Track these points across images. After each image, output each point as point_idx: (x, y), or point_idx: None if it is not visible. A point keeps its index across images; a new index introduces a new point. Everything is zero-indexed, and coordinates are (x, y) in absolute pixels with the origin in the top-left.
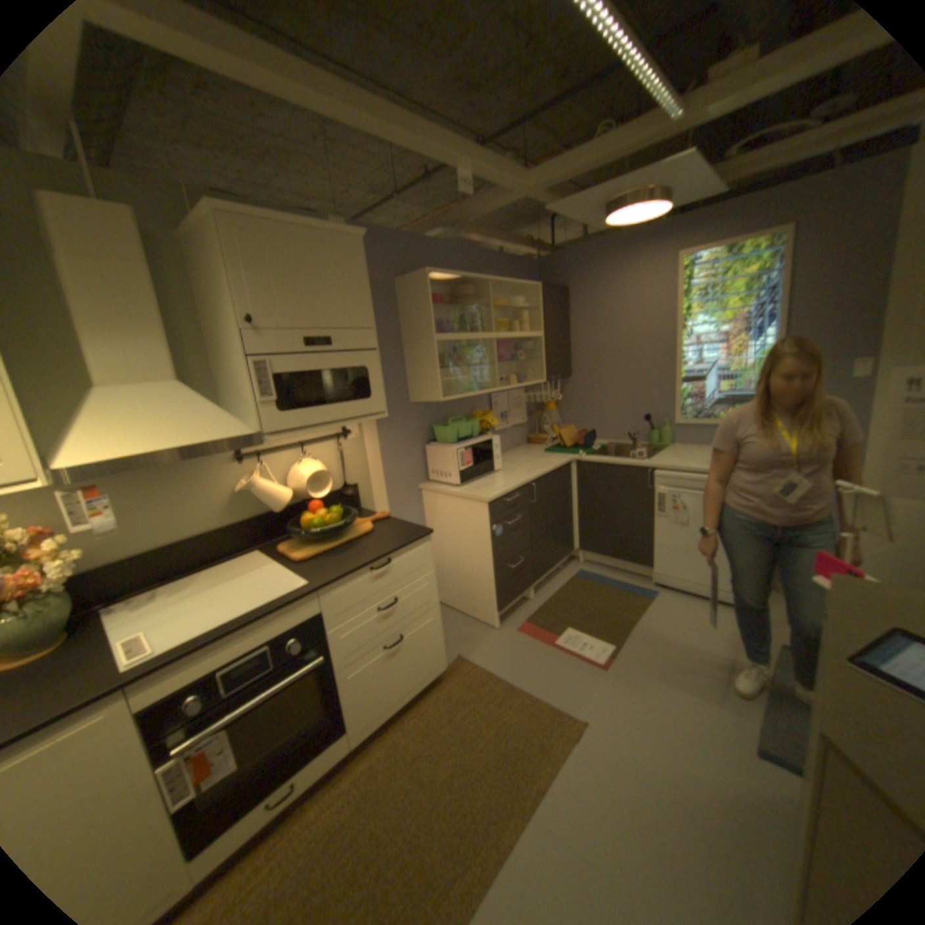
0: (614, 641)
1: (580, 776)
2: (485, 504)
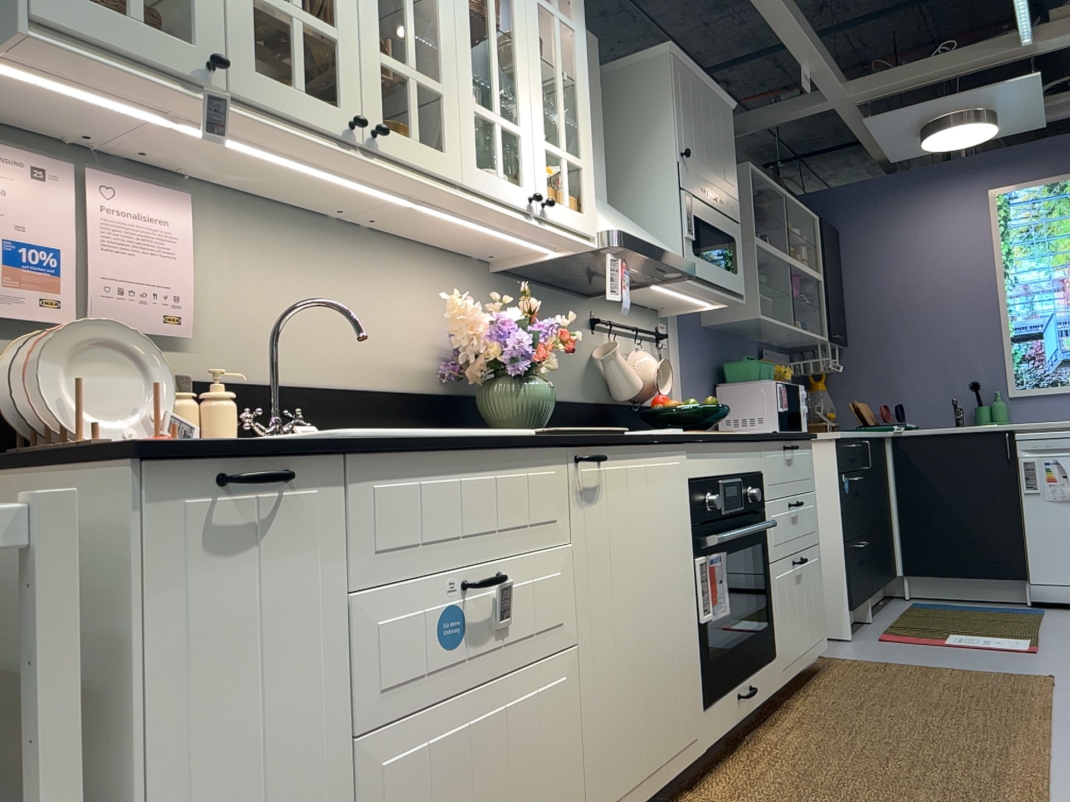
0: (1022, 636)
1: None
2: (832, 444)
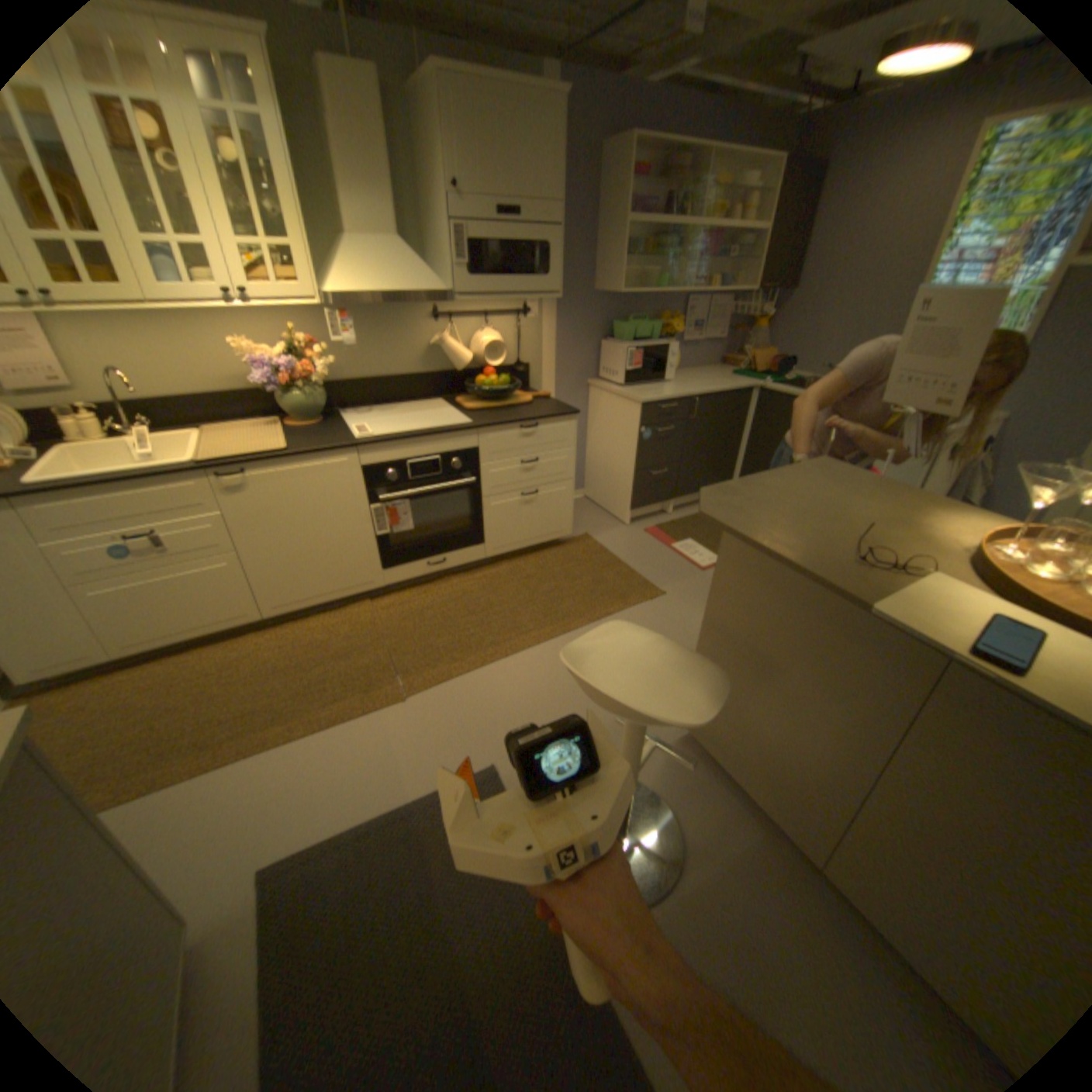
0: None
1: (641, 615)
2: (639, 406)
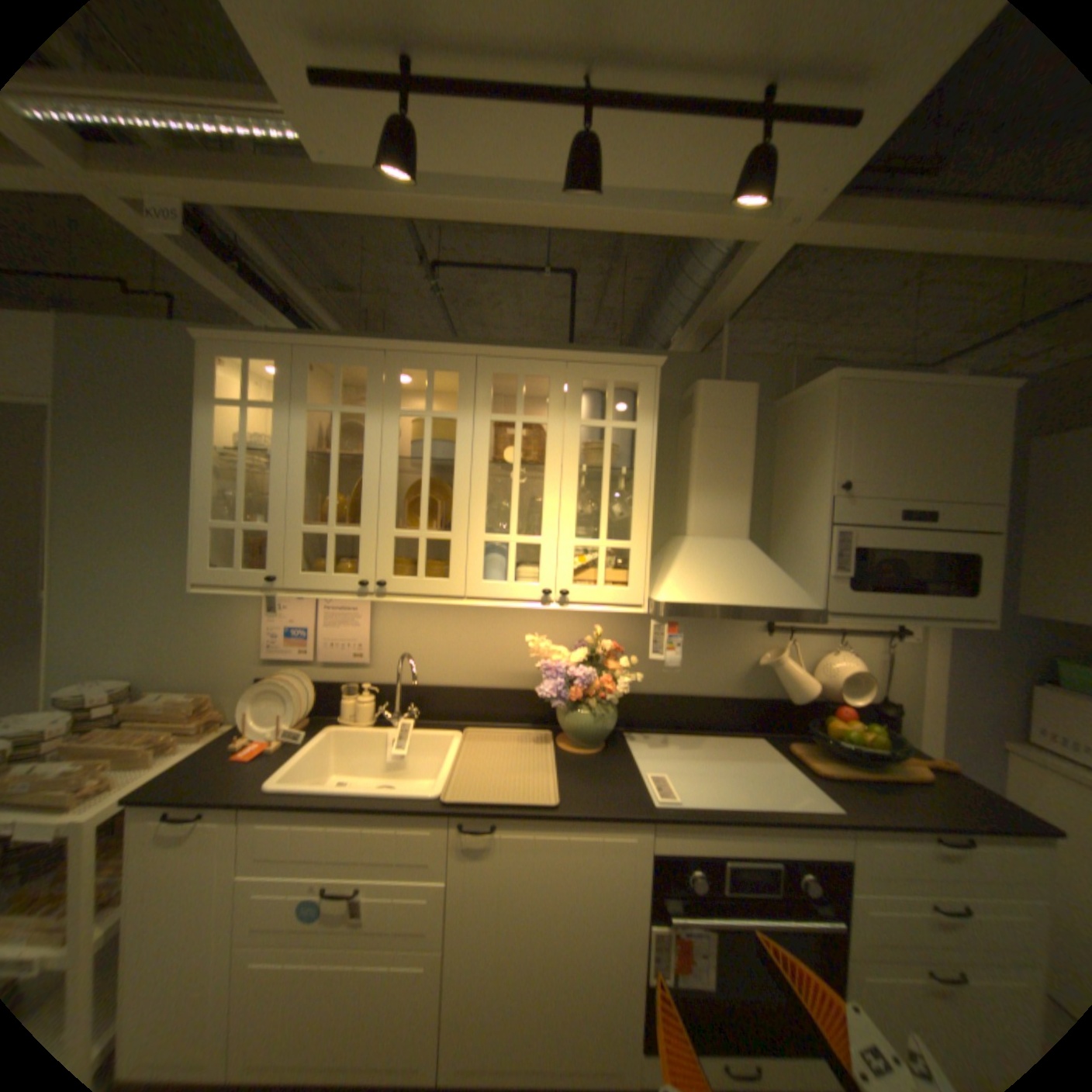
0: None
1: None
2: None
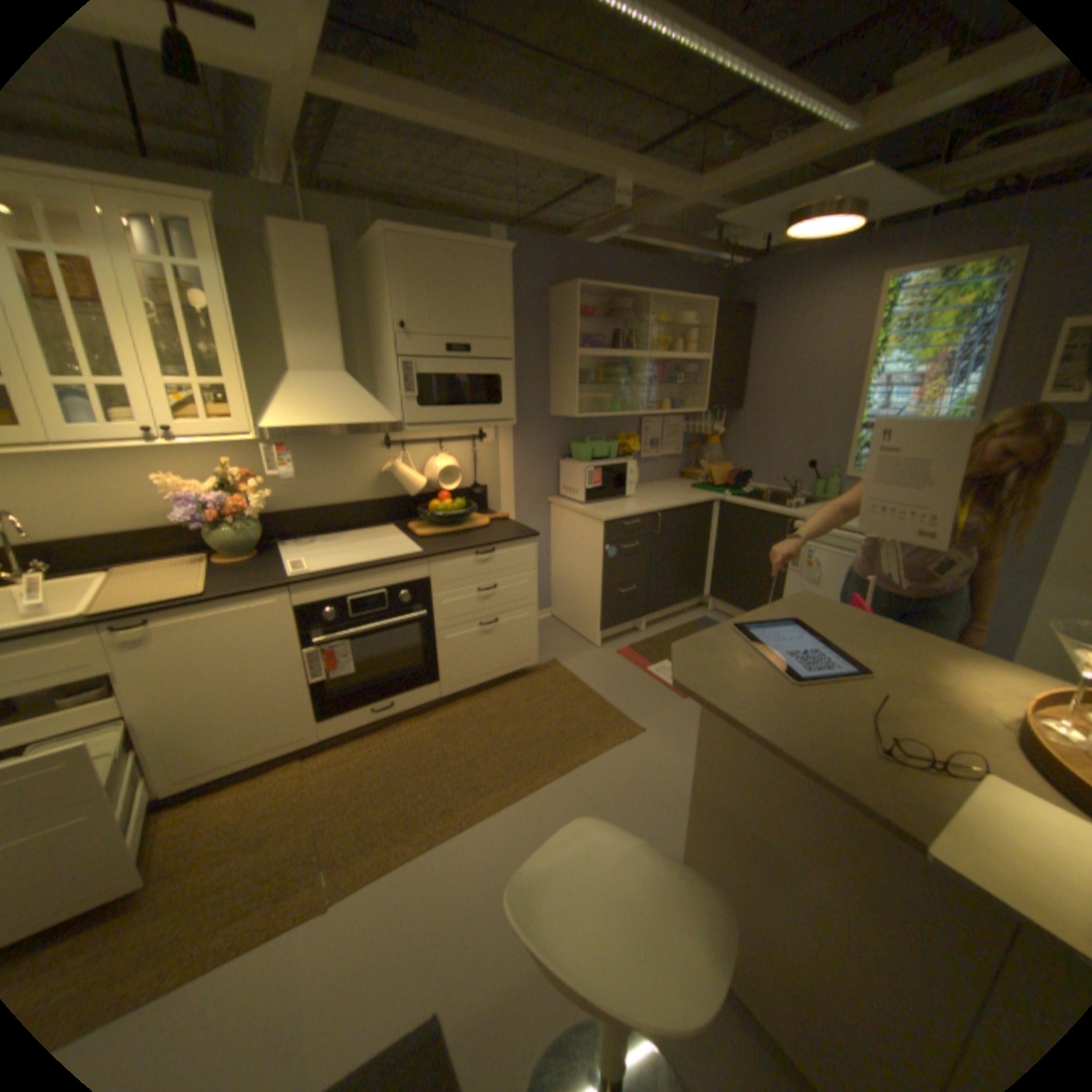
0: None
1: (620, 760)
2: (601, 524)
